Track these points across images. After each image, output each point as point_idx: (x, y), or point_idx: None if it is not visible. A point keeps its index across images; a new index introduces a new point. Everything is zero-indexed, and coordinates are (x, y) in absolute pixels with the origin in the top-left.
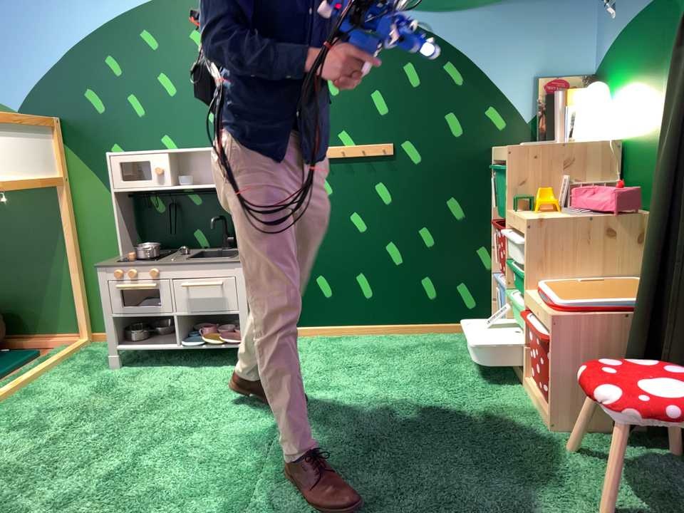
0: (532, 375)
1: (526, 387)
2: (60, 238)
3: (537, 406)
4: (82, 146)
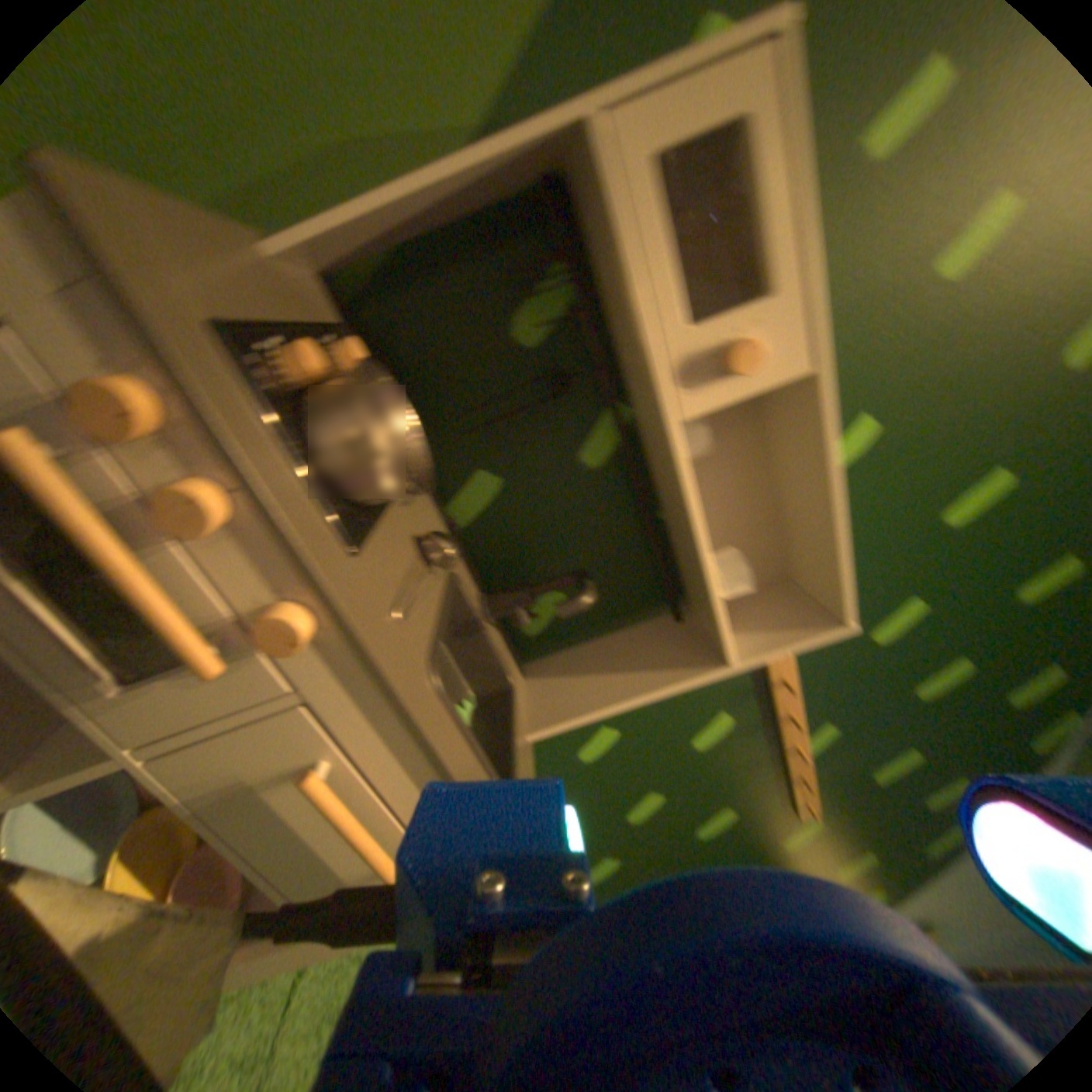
0: None
1: None
2: None
3: None
4: None
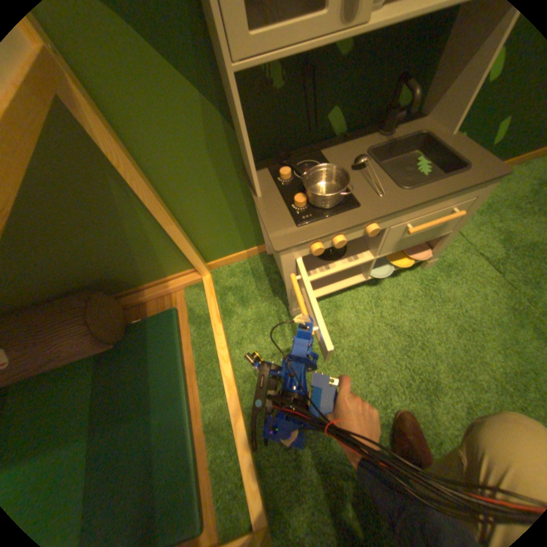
0: None
1: None
2: (123, 179)
3: None
4: None
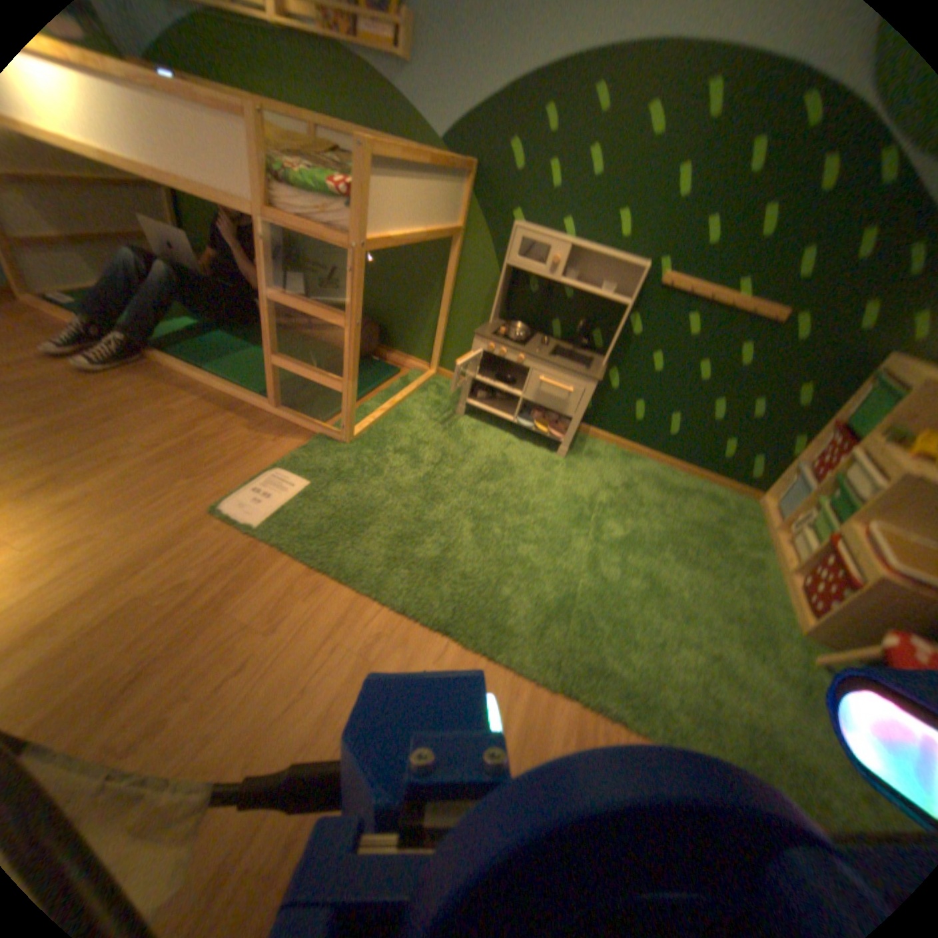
0: (807, 582)
1: (791, 583)
2: (441, 281)
3: (800, 608)
4: (491, 199)
